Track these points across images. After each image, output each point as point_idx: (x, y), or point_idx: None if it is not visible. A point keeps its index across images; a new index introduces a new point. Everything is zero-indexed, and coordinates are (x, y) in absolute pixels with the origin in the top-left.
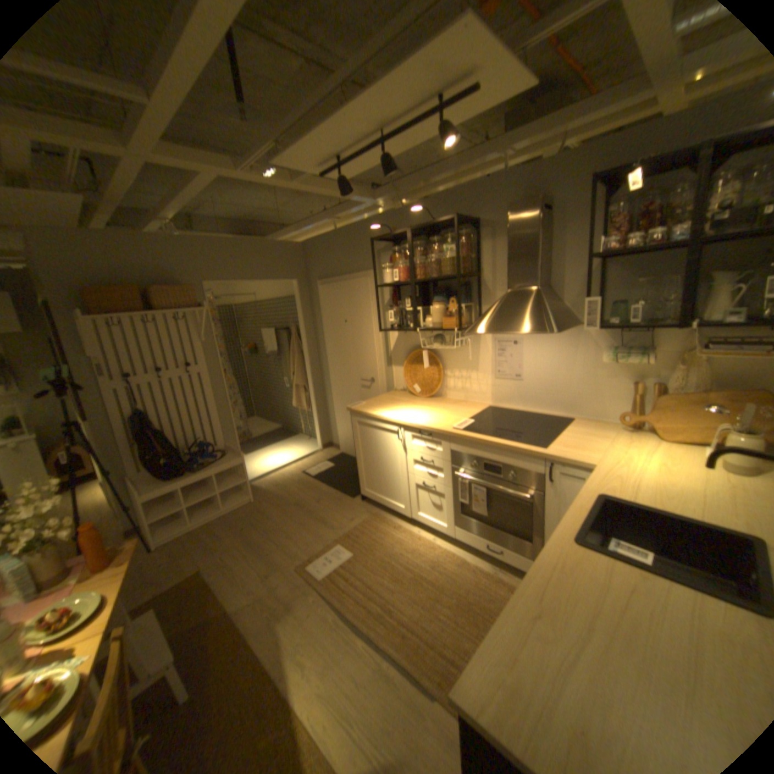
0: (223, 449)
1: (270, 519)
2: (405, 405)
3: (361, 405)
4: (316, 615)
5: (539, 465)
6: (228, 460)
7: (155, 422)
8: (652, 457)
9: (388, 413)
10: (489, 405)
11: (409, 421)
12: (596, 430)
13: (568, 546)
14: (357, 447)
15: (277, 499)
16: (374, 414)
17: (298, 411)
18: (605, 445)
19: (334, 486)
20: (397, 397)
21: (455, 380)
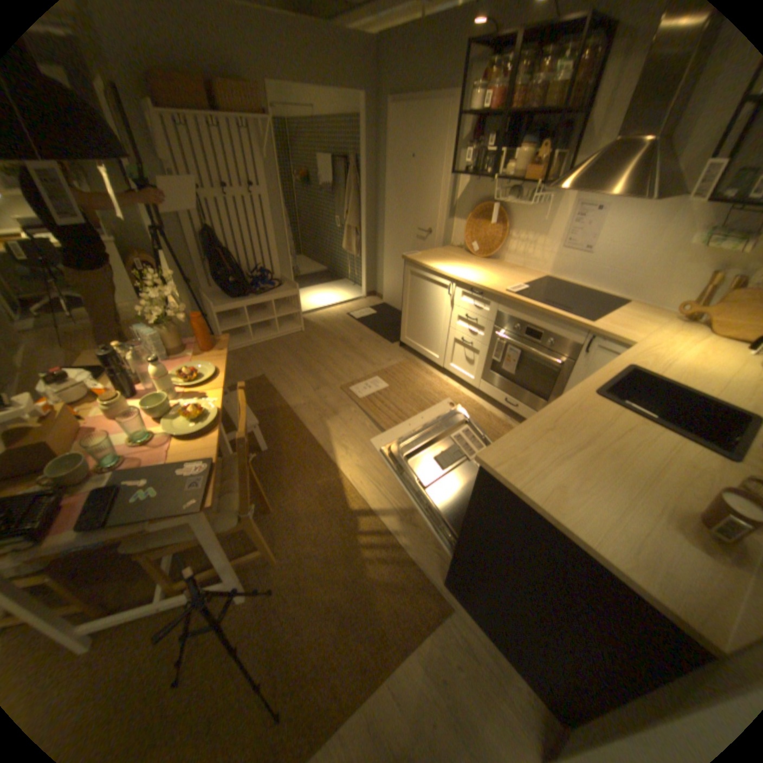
0: (279, 278)
1: (319, 347)
2: (460, 261)
3: (416, 254)
4: (357, 419)
5: (580, 336)
6: (285, 289)
7: (222, 240)
8: (695, 345)
9: (443, 267)
10: (546, 275)
11: (463, 277)
12: (649, 315)
13: (589, 394)
14: (404, 296)
15: (325, 332)
16: (429, 266)
17: (345, 255)
18: (652, 328)
19: (376, 330)
20: (452, 253)
21: (519, 243)
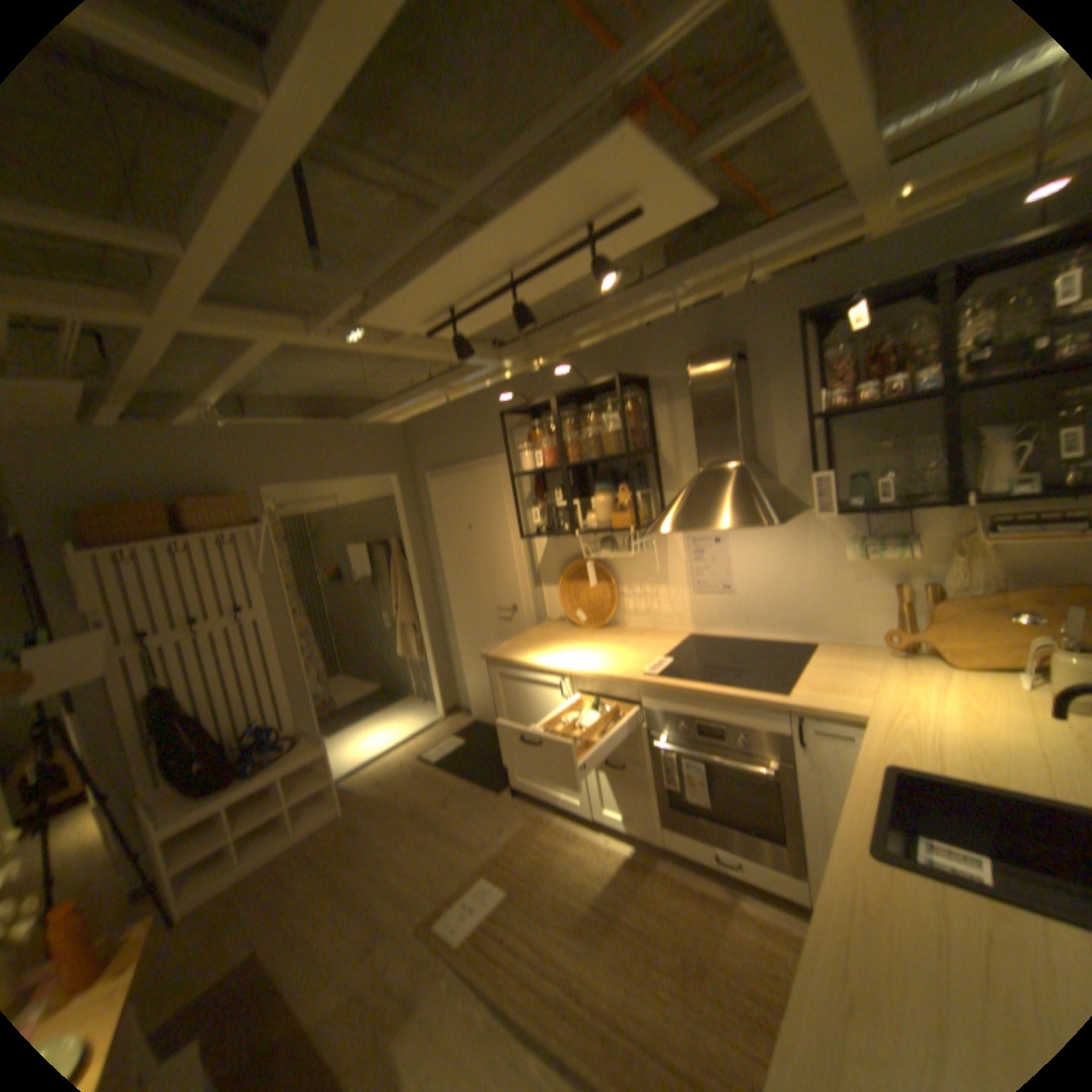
0: (293, 731)
1: (370, 840)
2: (566, 640)
3: (502, 645)
4: (455, 1008)
5: (780, 721)
6: (301, 748)
7: (186, 699)
8: (945, 694)
9: (543, 655)
10: (689, 631)
11: (575, 665)
12: (852, 658)
13: (863, 863)
14: (499, 710)
15: (380, 804)
16: (523, 659)
17: (404, 659)
18: (871, 681)
19: (468, 774)
20: (553, 629)
21: (636, 597)
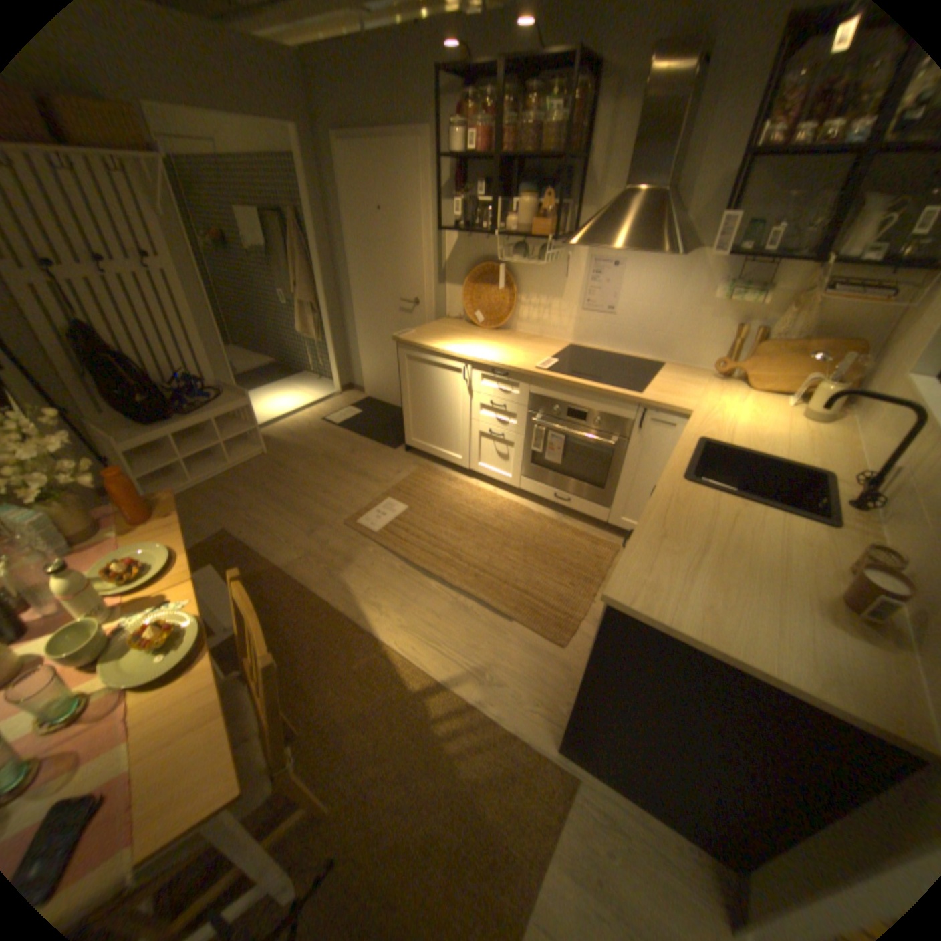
0: (215, 385)
1: (296, 471)
2: (468, 337)
3: (411, 333)
4: (380, 562)
5: (630, 411)
6: (229, 399)
7: (110, 341)
8: (742, 404)
9: (450, 346)
10: (569, 343)
11: (479, 357)
12: (687, 376)
13: (679, 482)
14: (403, 388)
15: (299, 449)
16: (433, 347)
17: (301, 339)
18: (697, 392)
19: (369, 435)
20: (454, 327)
21: (531, 308)
